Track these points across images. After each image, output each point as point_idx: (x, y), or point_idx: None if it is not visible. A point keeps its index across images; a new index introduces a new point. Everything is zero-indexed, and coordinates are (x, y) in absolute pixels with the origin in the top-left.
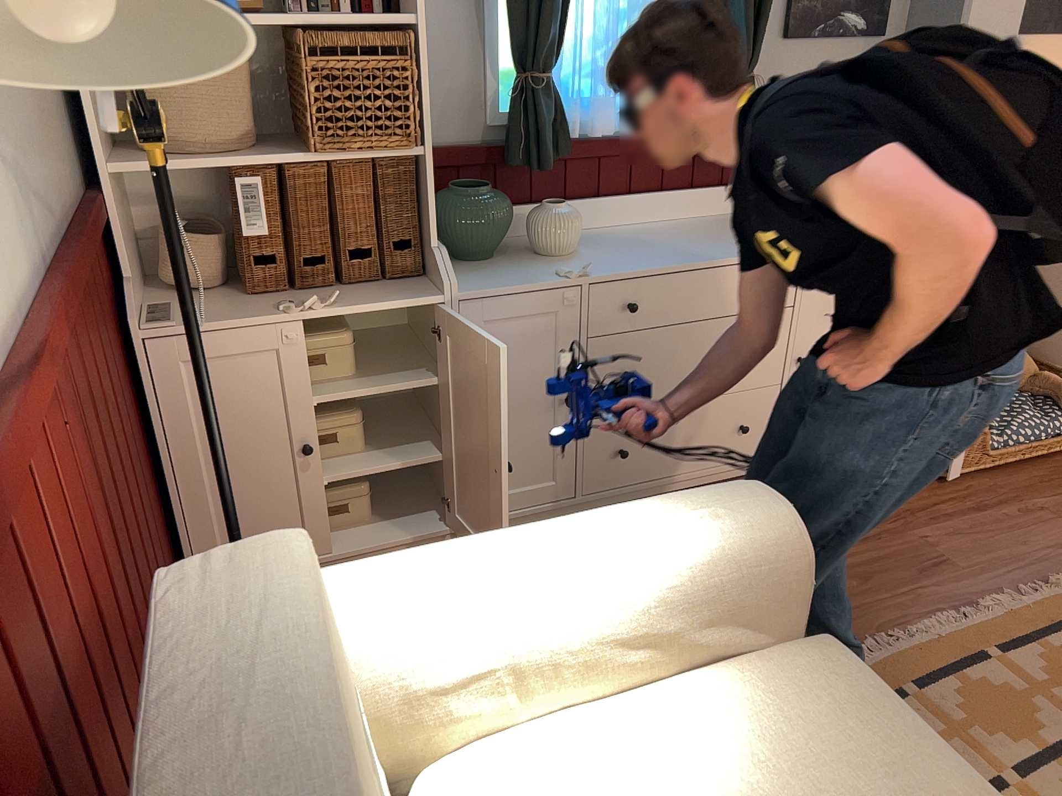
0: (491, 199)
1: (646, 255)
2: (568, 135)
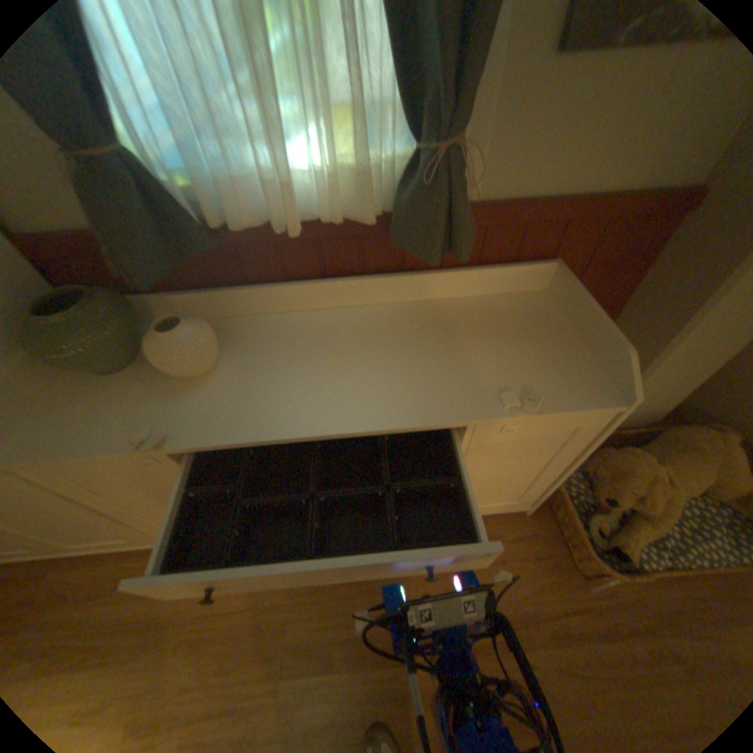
0: (68, 328)
1: (275, 395)
2: (204, 223)
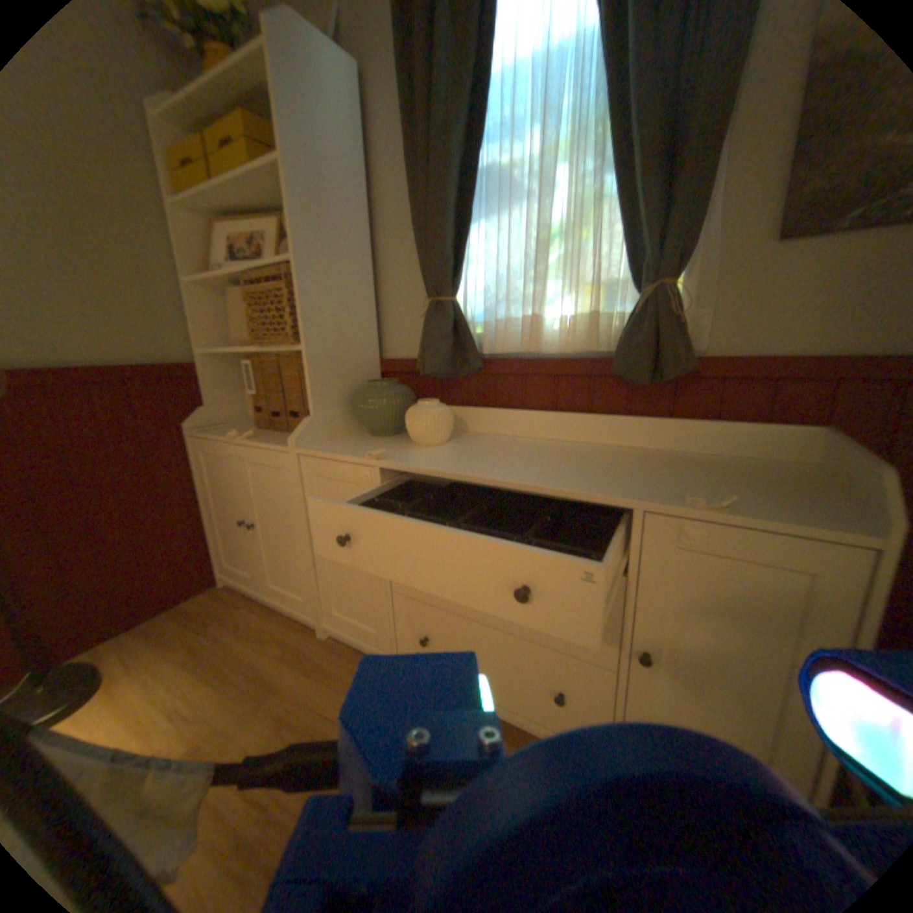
0: (378, 390)
1: (471, 460)
2: (480, 351)
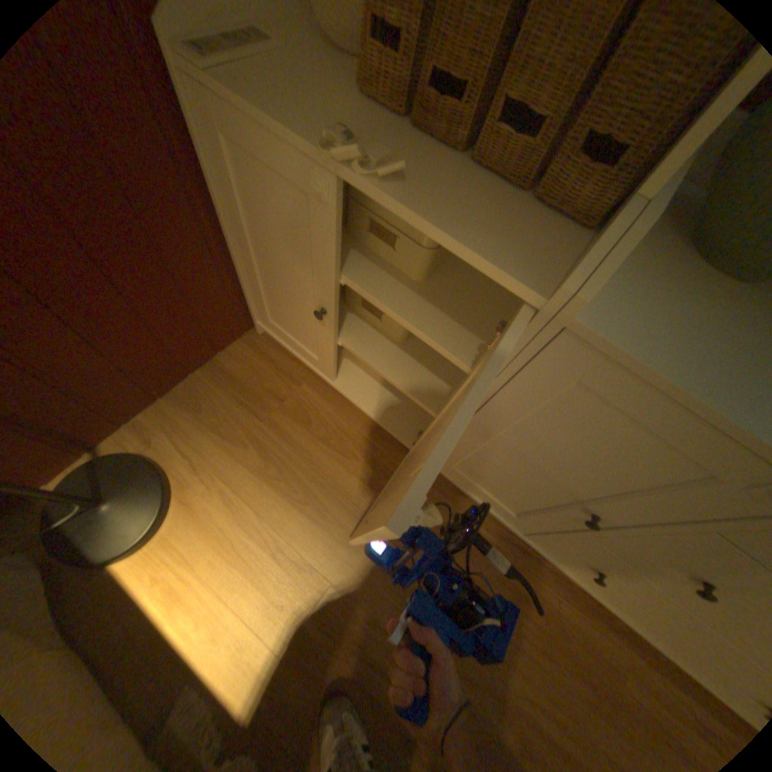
0: None
1: None
2: None
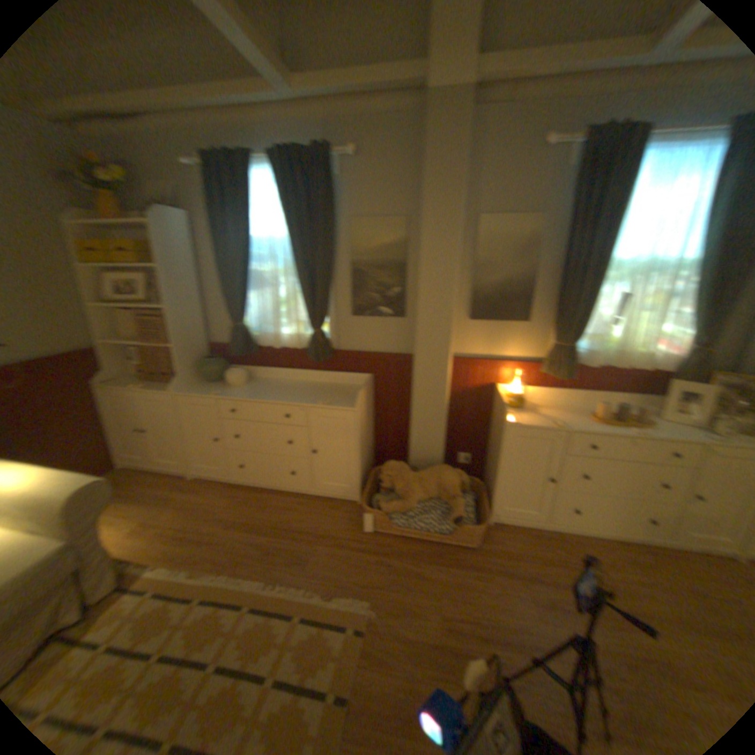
0: (207, 363)
1: (252, 393)
2: (254, 344)
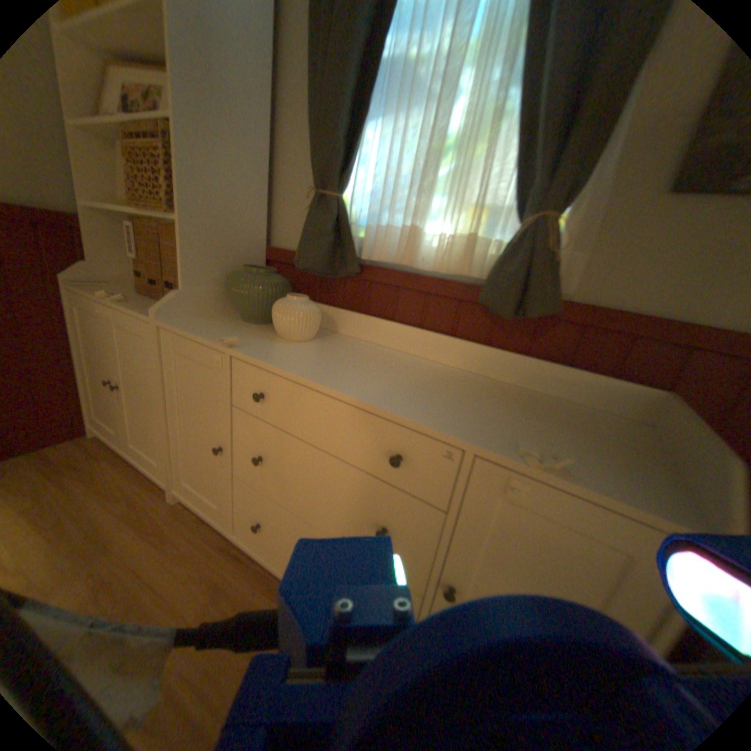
0: (251, 276)
1: (324, 364)
2: (359, 255)
